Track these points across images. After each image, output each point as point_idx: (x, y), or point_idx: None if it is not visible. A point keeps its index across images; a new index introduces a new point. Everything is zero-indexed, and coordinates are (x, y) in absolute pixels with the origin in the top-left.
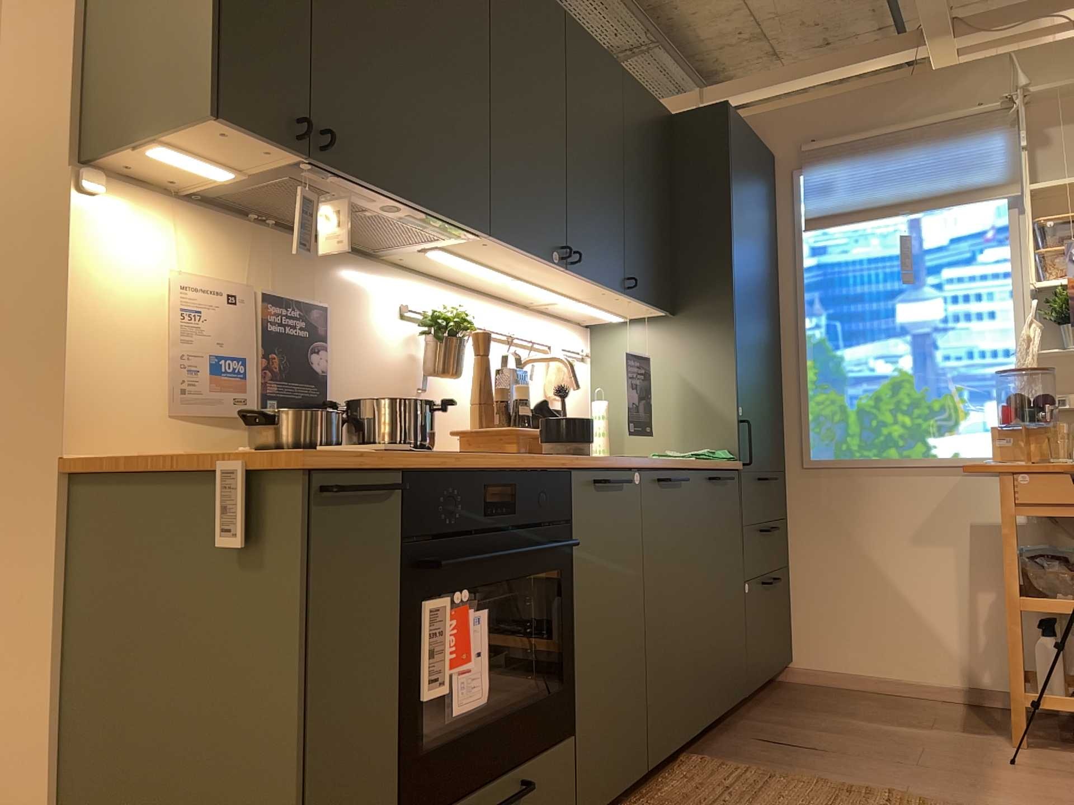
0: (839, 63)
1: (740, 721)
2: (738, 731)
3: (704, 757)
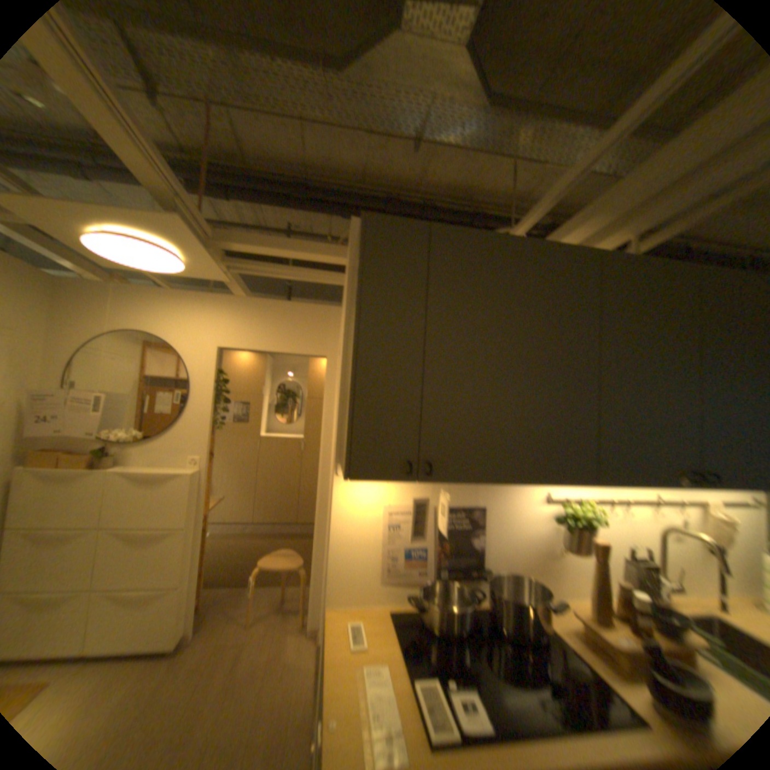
0: None
1: None
2: None
3: None
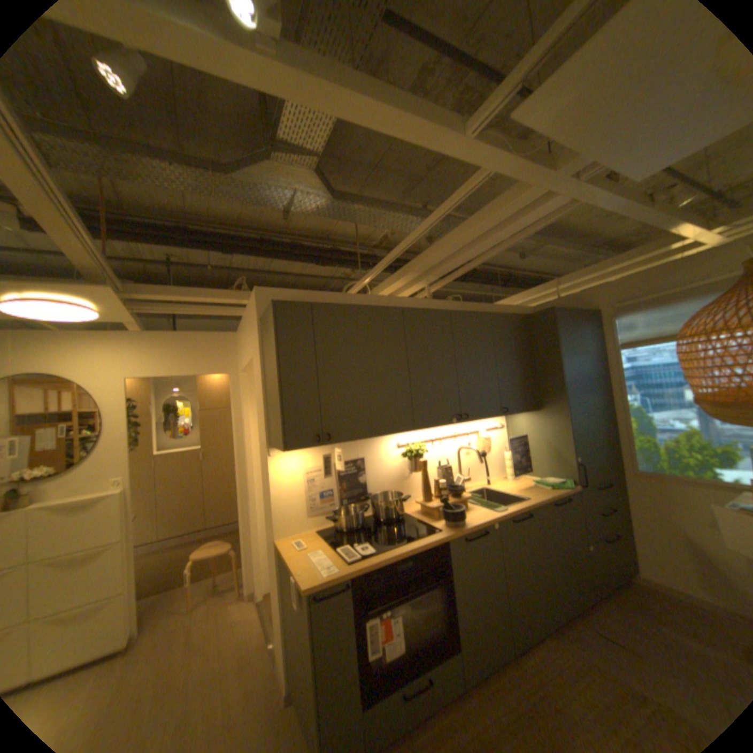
0: (633, 254)
1: (592, 615)
2: (588, 623)
3: (560, 640)
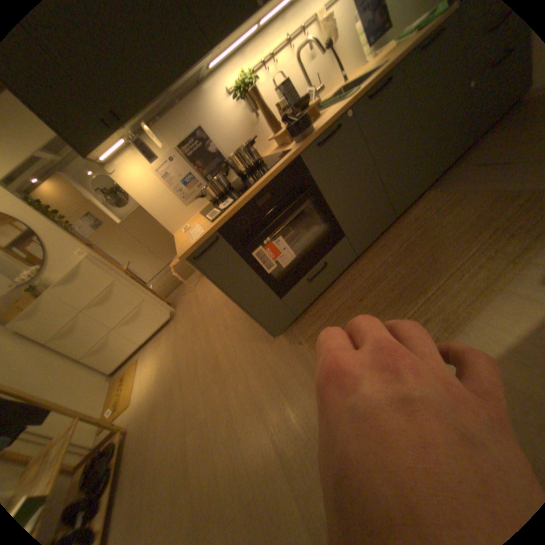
0: None
1: (472, 152)
2: (466, 161)
3: (438, 187)
